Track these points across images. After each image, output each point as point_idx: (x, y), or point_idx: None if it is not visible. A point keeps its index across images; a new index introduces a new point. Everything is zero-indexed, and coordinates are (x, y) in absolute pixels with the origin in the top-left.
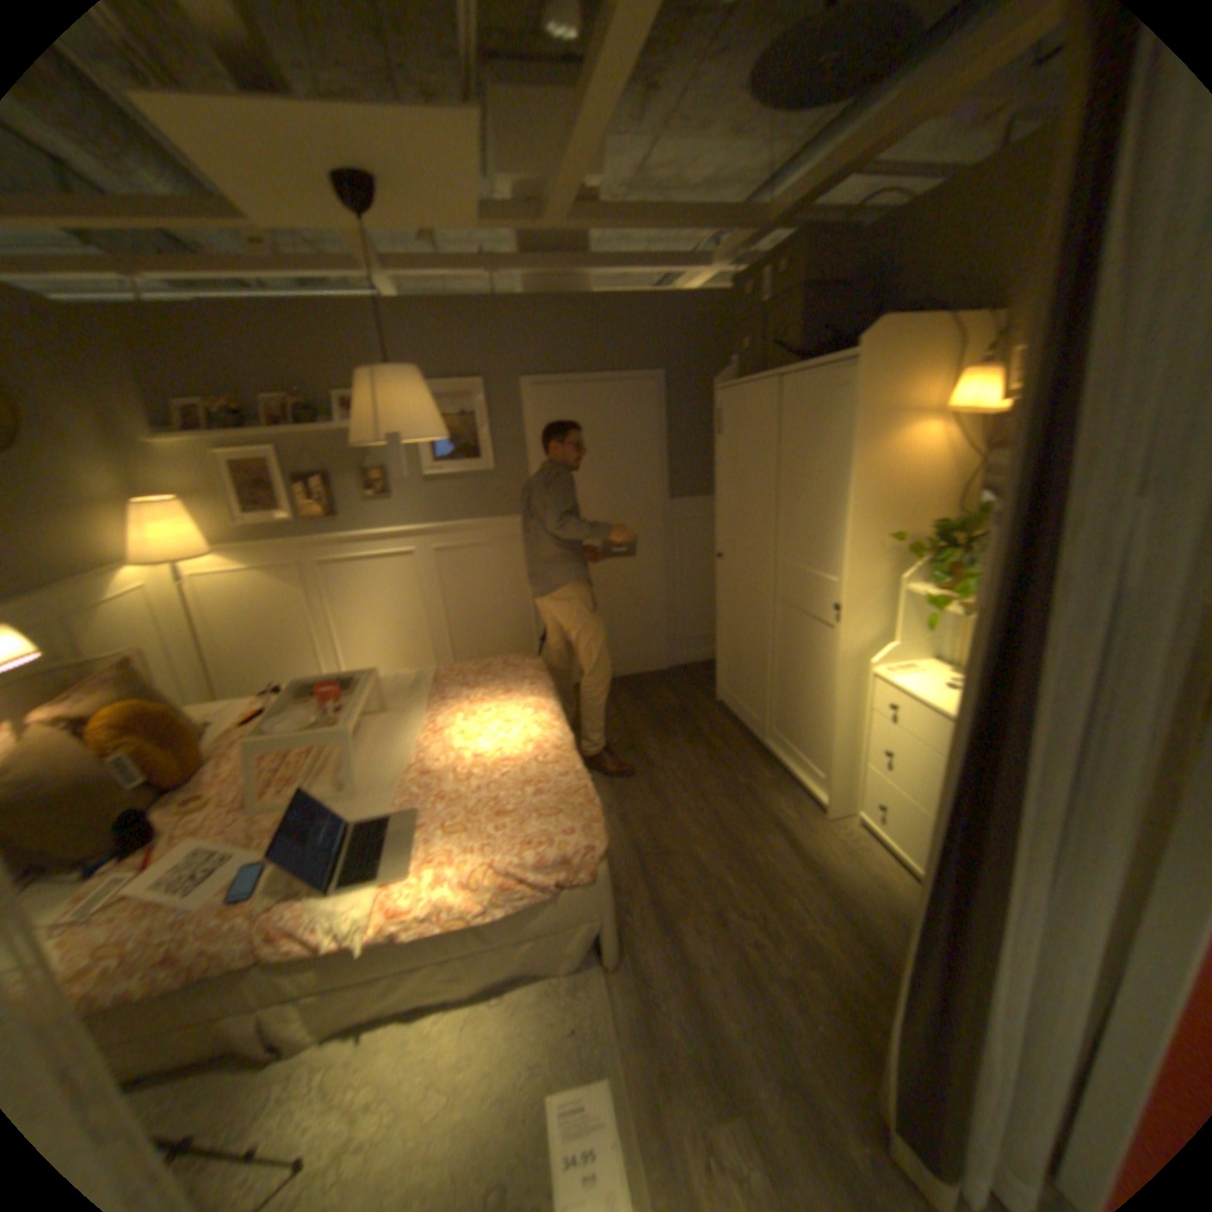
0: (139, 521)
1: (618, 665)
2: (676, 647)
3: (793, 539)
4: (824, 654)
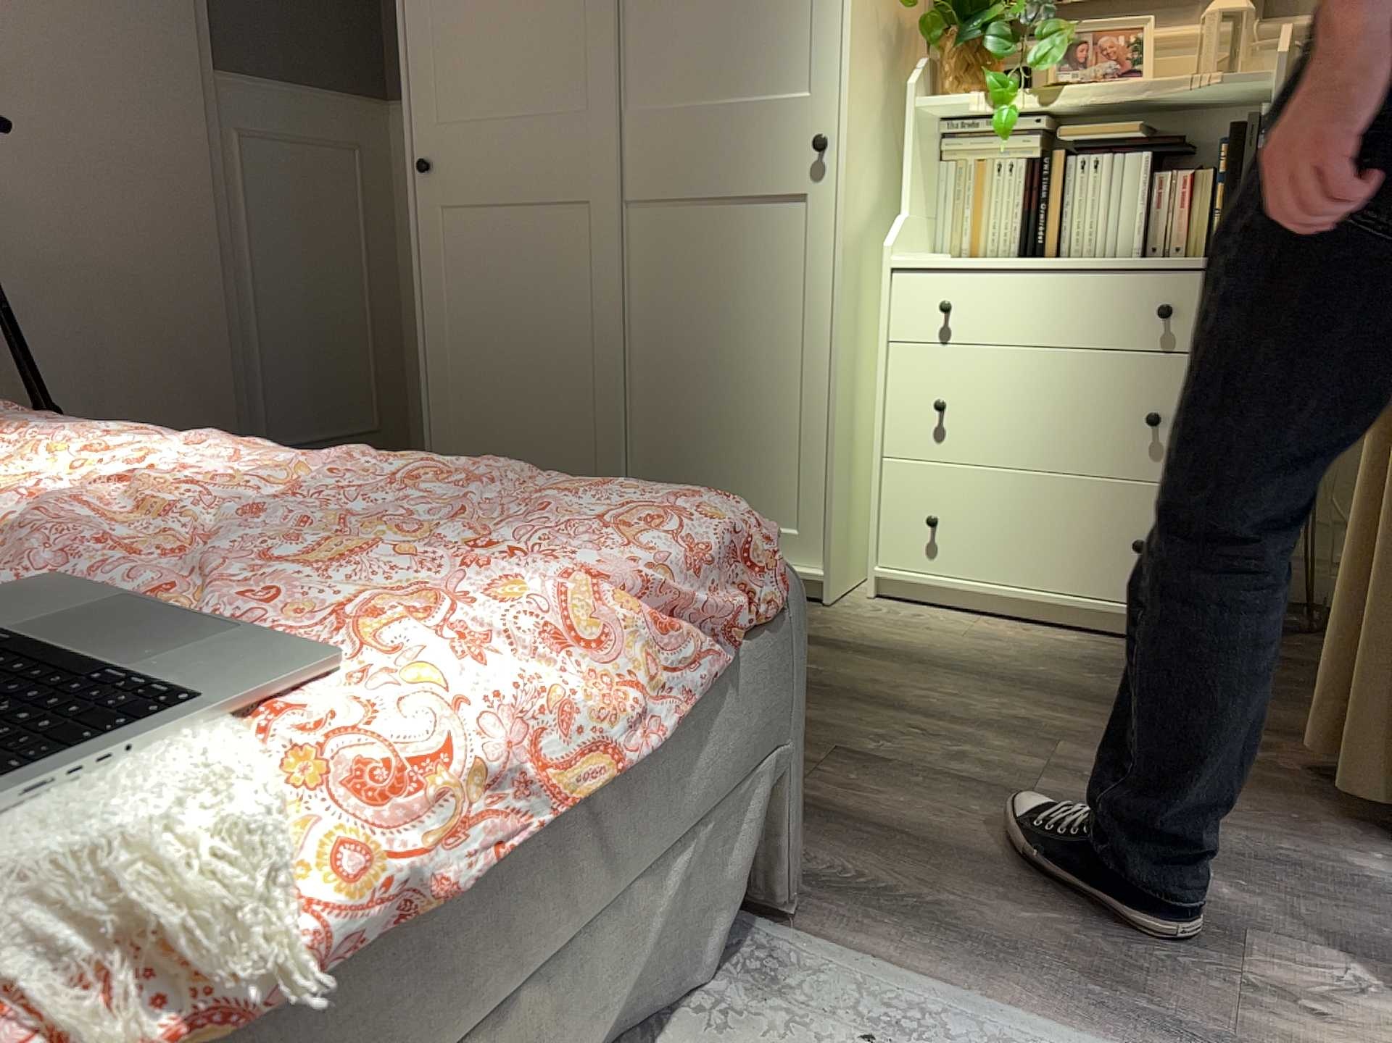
0: None
1: None
2: None
3: (665, 54)
4: (775, 268)
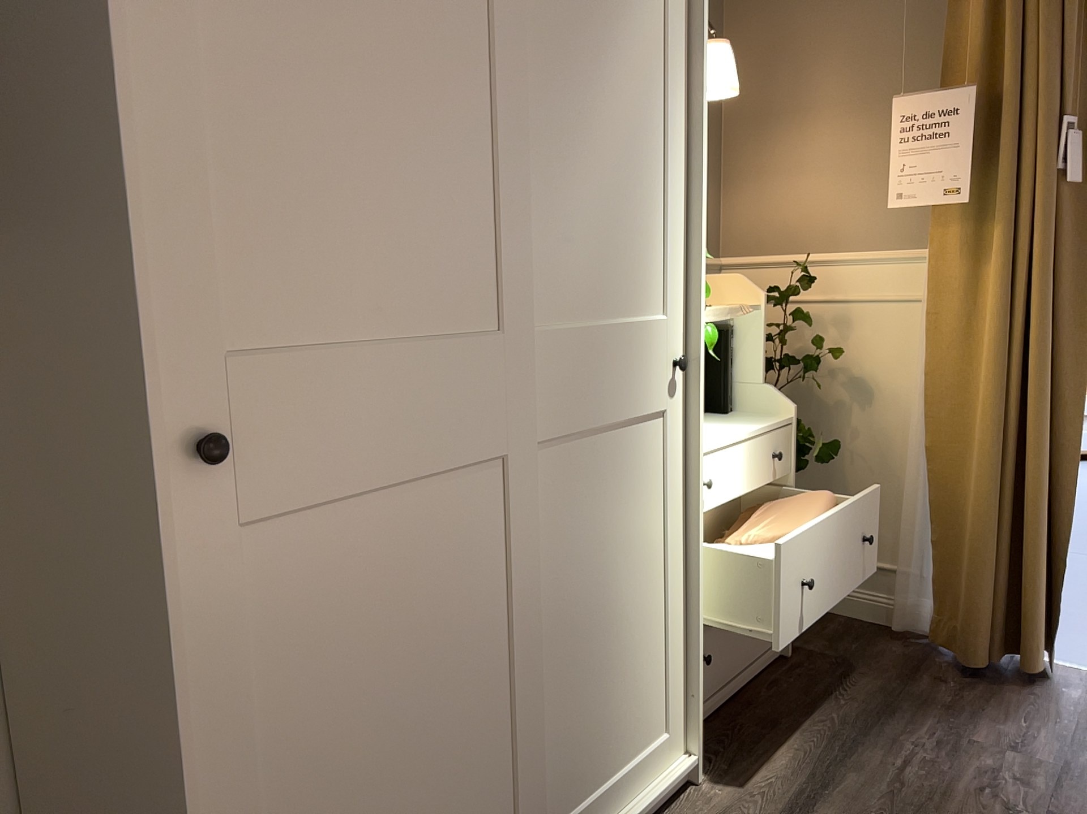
0: None
1: None
2: None
3: (563, 266)
4: (645, 483)
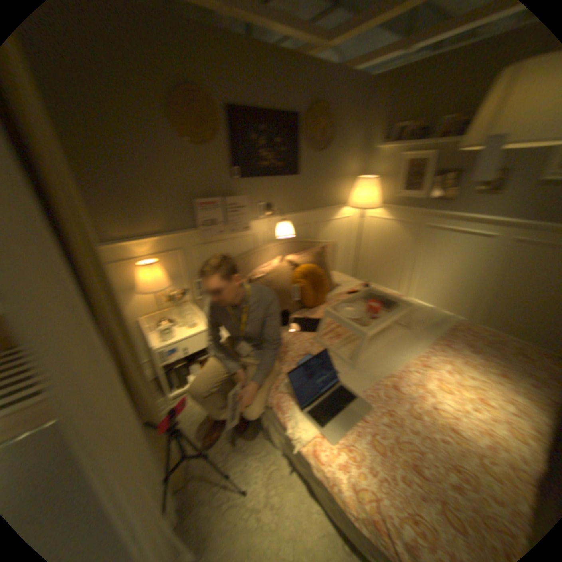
0: (357, 187)
1: None
2: None
3: None
4: None
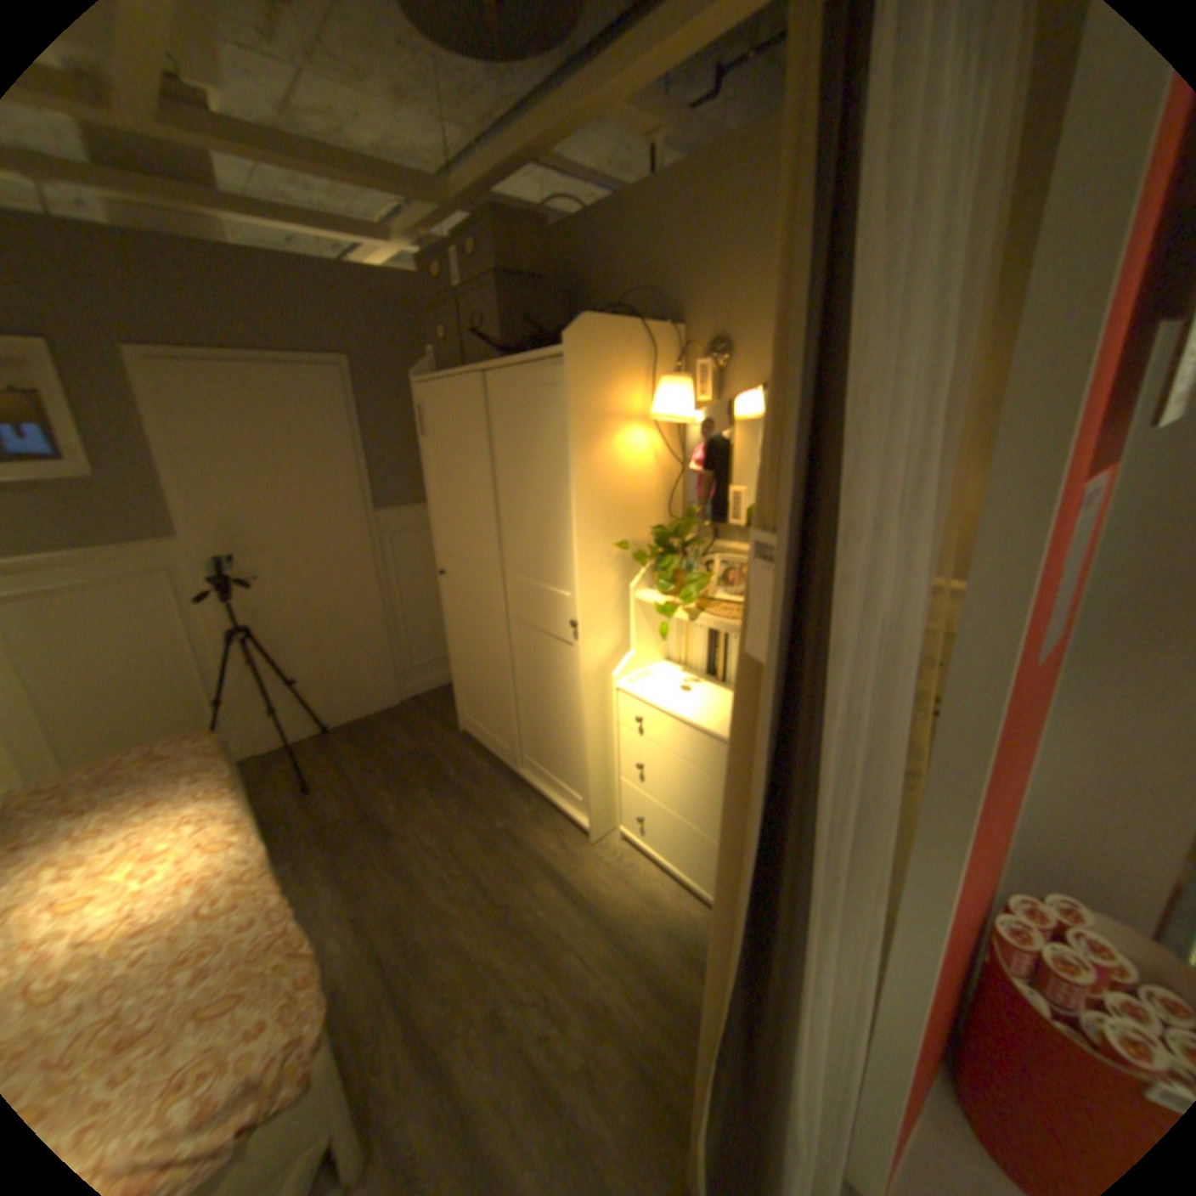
0: None
1: (332, 714)
2: (404, 678)
3: (516, 552)
4: (564, 673)
